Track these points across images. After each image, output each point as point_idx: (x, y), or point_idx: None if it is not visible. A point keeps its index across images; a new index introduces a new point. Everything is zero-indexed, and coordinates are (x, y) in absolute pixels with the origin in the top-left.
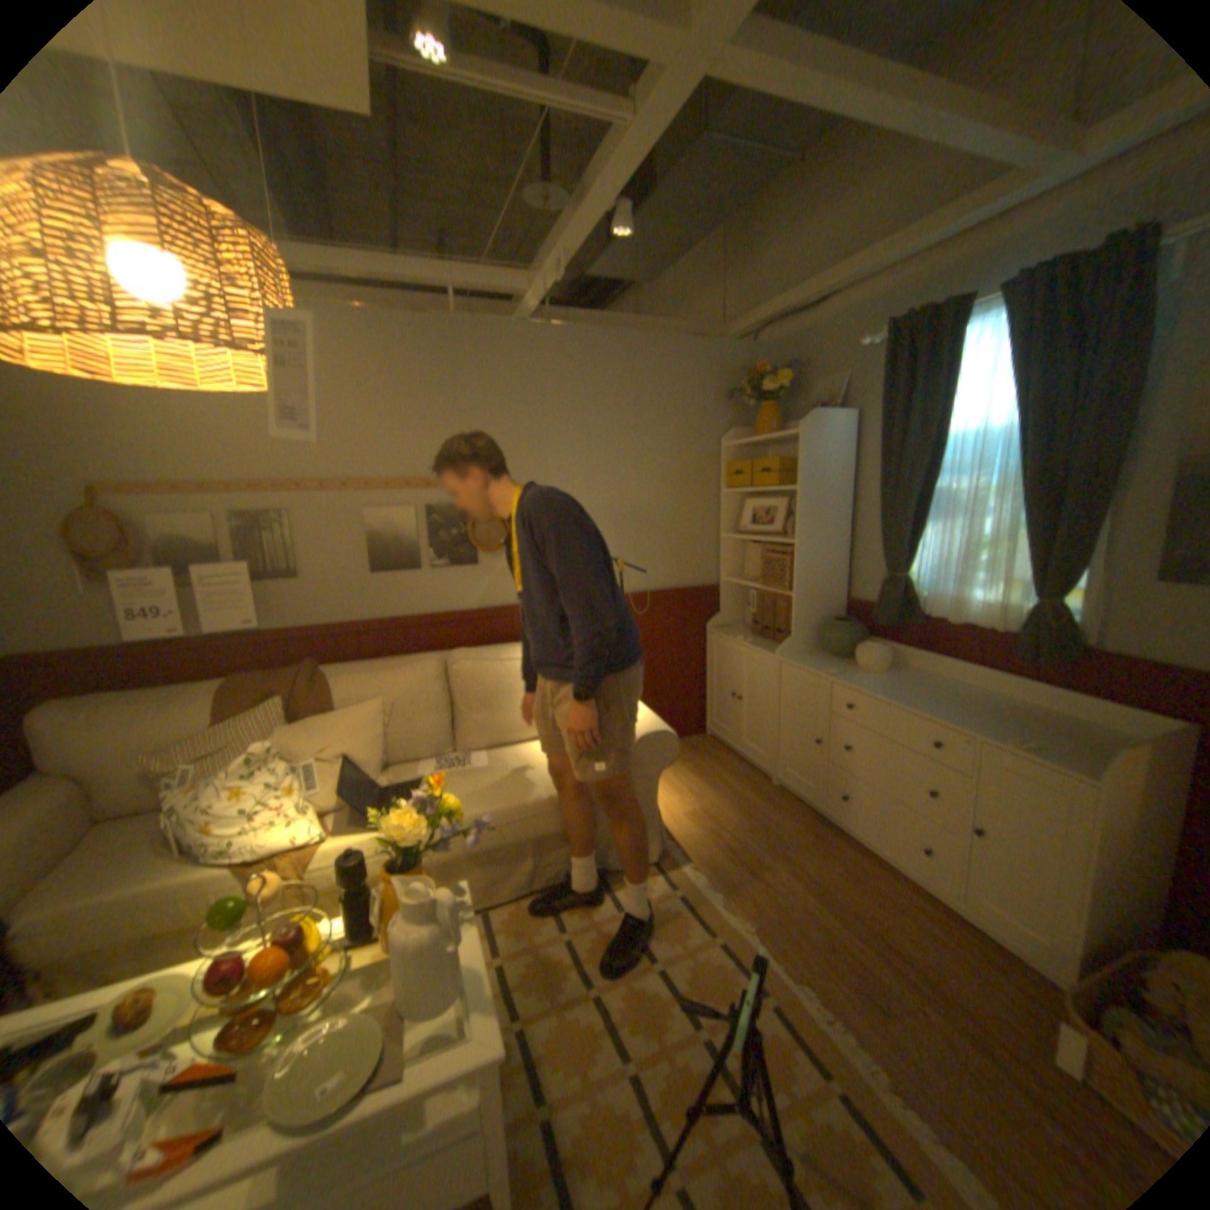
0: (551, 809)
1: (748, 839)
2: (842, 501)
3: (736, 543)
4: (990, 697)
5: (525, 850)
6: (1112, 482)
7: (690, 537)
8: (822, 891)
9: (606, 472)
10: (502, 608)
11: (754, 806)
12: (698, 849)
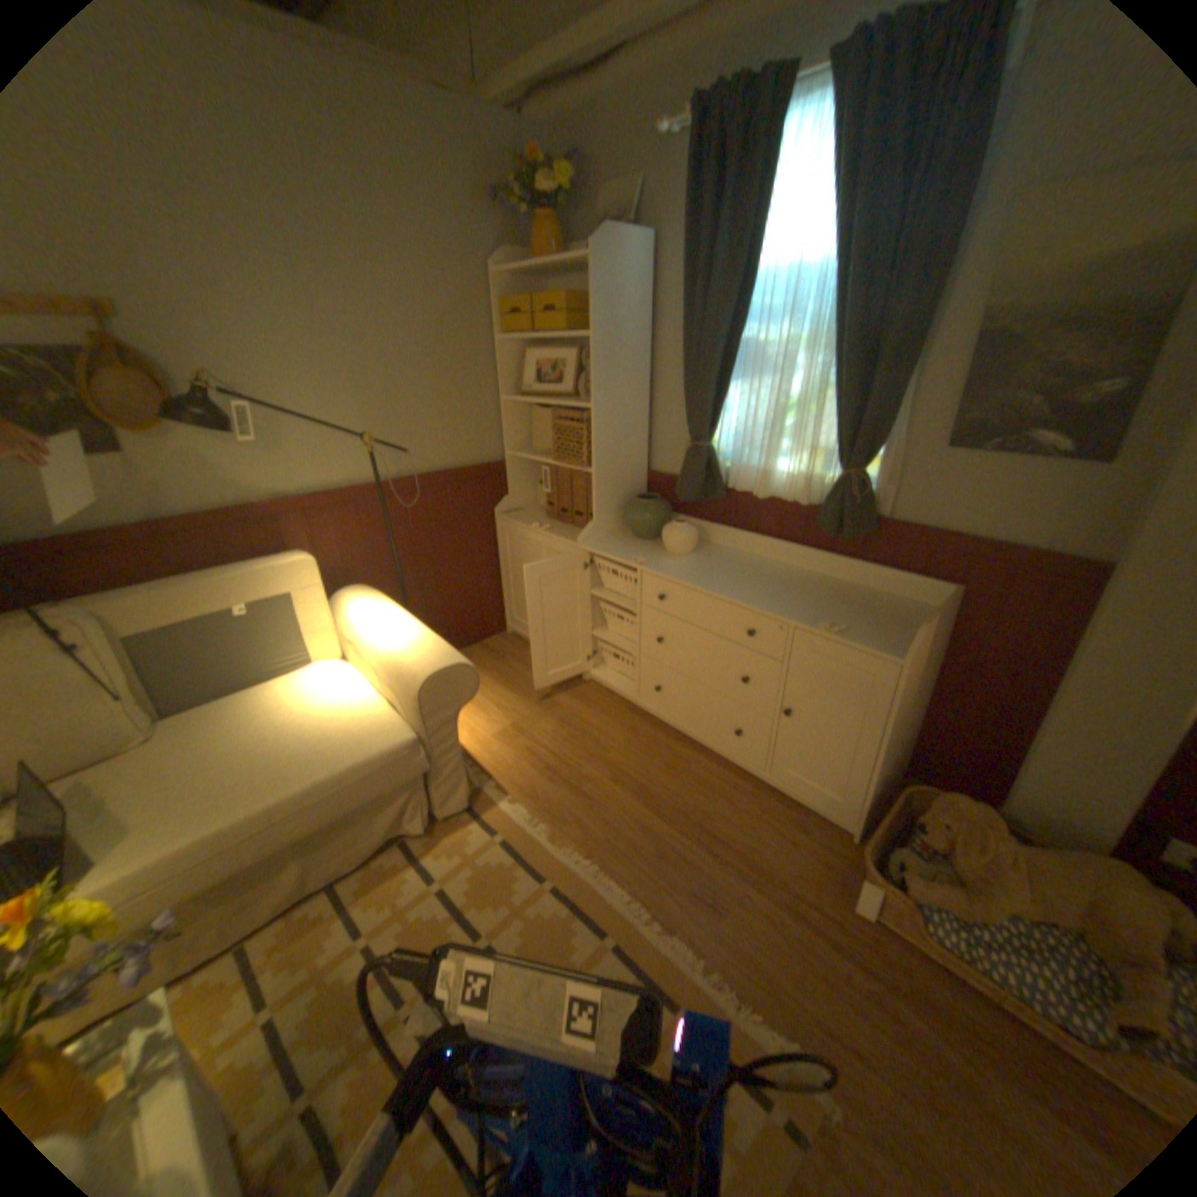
0: (310, 798)
1: (565, 748)
2: (642, 354)
3: (521, 406)
4: (790, 572)
5: (283, 854)
6: (925, 336)
7: (463, 399)
8: (643, 789)
9: (327, 299)
10: (190, 513)
11: (566, 707)
12: (512, 773)
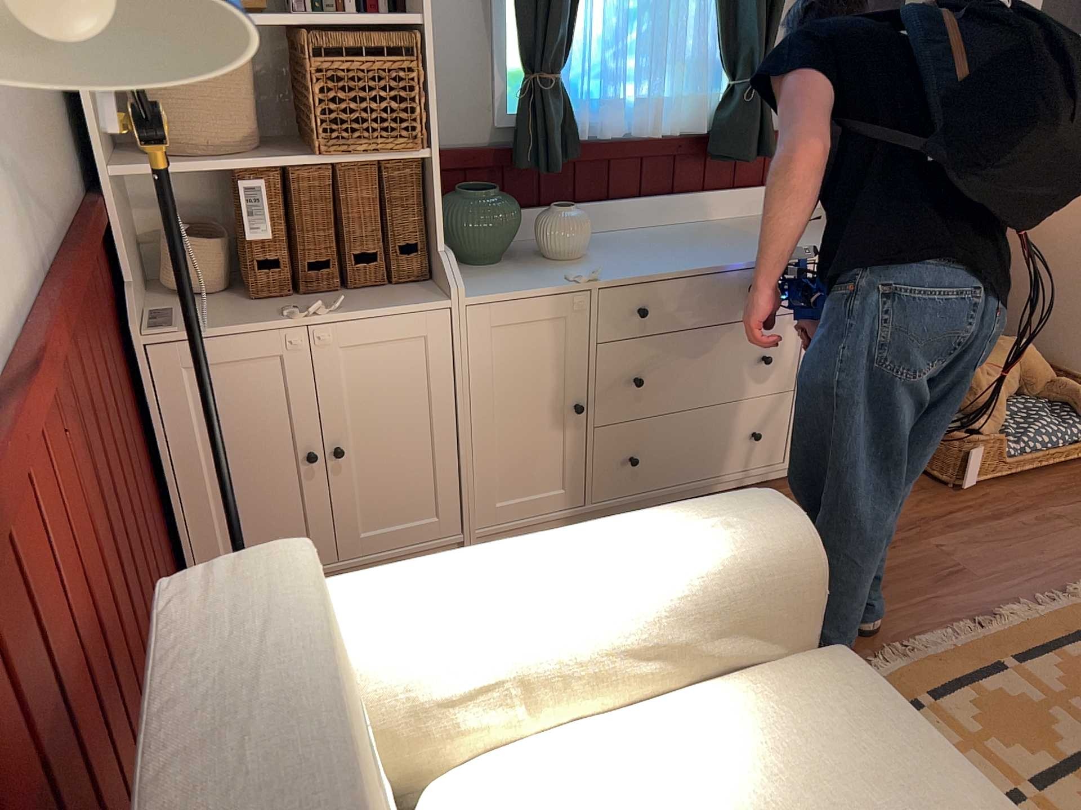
0: None
1: None
2: None
3: None
4: (686, 229)
5: None
6: None
7: None
8: None
9: None
10: None
11: None
12: None
